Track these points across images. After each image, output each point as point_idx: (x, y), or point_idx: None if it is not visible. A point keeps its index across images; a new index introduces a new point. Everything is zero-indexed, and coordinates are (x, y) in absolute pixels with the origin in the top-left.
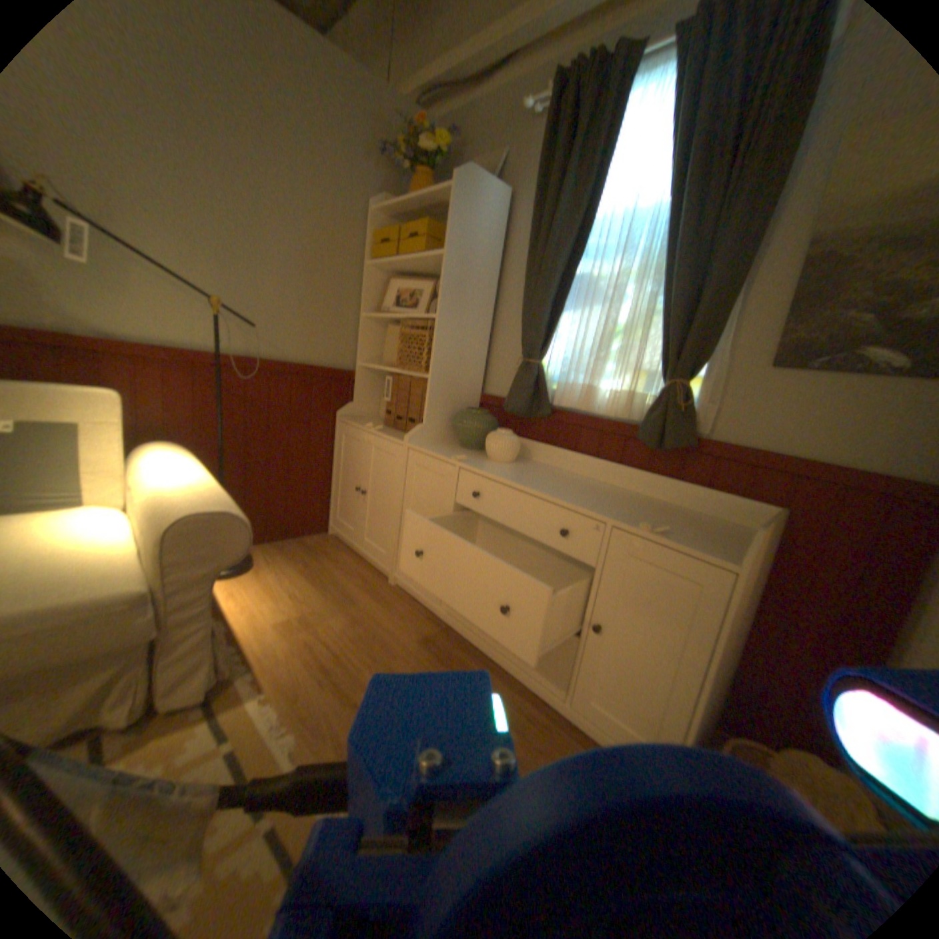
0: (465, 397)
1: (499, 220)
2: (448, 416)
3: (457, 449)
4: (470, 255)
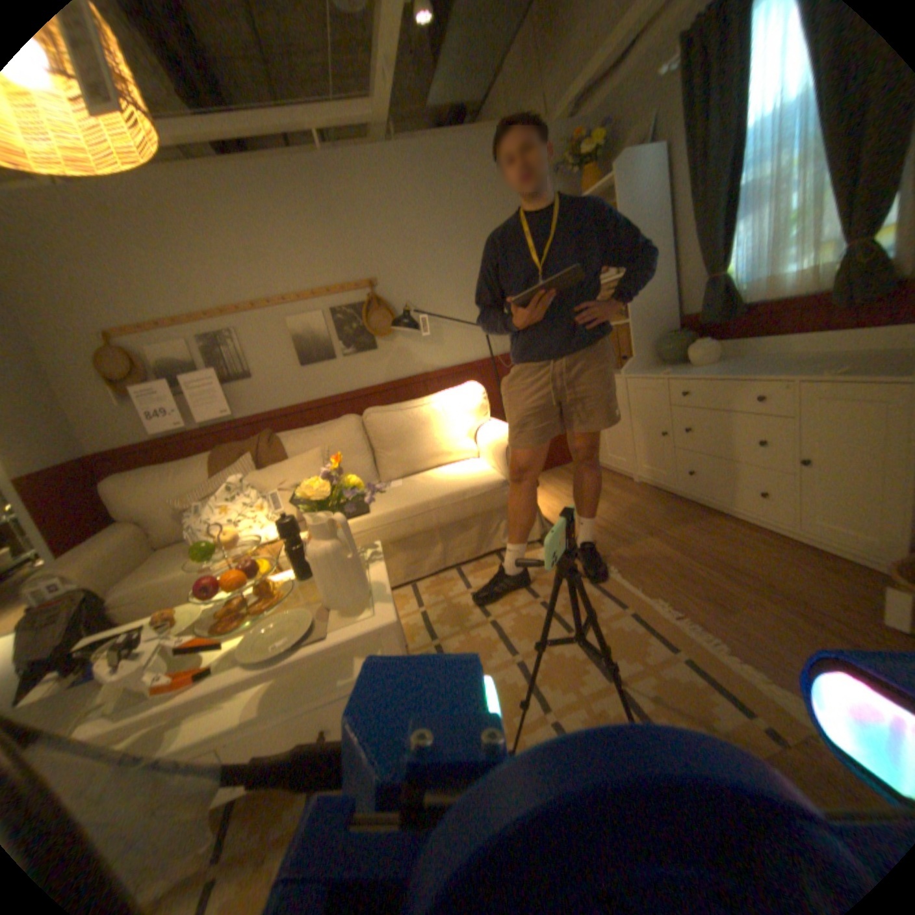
0: (665, 324)
1: (660, 172)
2: (653, 343)
3: (665, 367)
4: (641, 214)
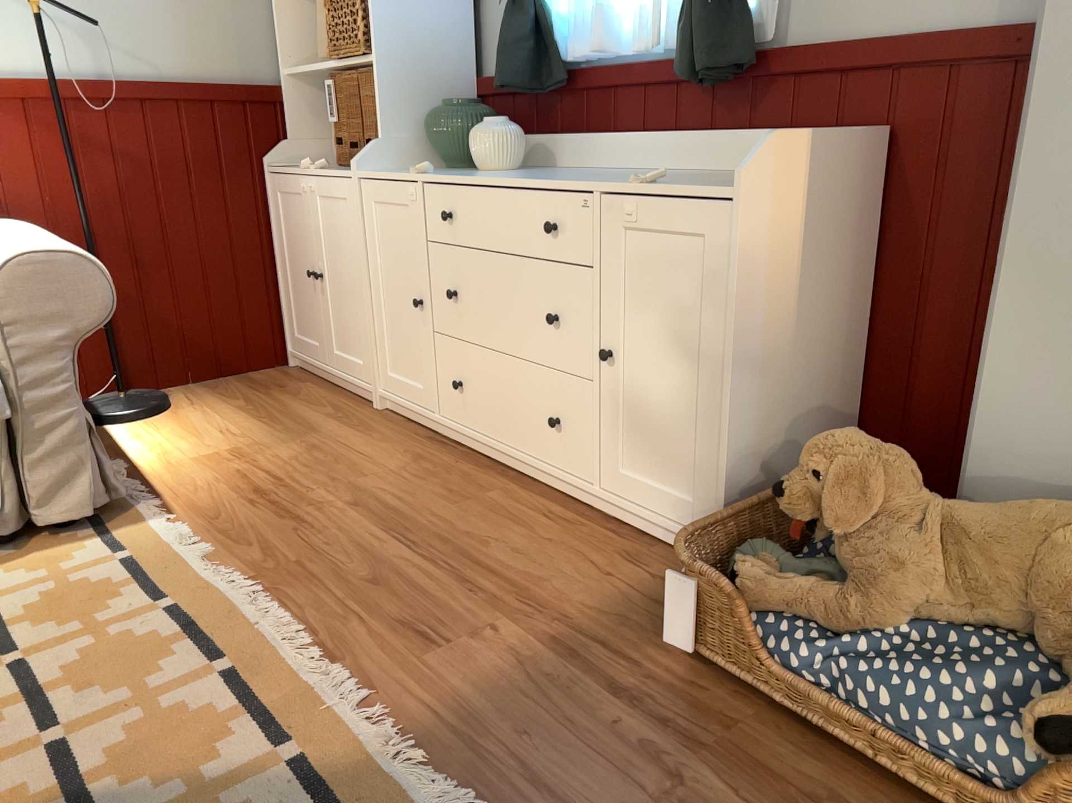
0: (446, 89)
1: None
2: (420, 122)
3: (435, 171)
4: None
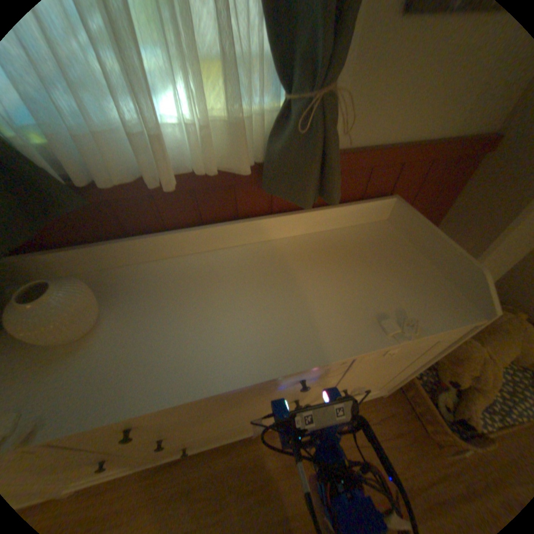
0: None
1: None
2: None
3: None
4: None
